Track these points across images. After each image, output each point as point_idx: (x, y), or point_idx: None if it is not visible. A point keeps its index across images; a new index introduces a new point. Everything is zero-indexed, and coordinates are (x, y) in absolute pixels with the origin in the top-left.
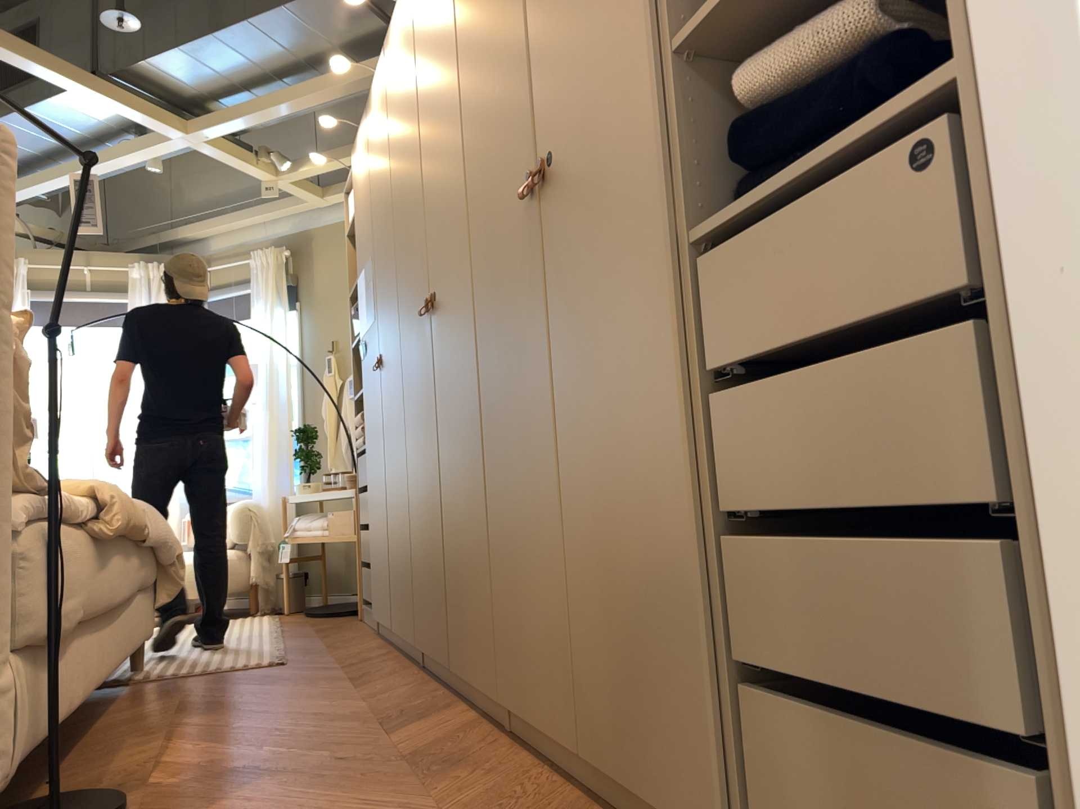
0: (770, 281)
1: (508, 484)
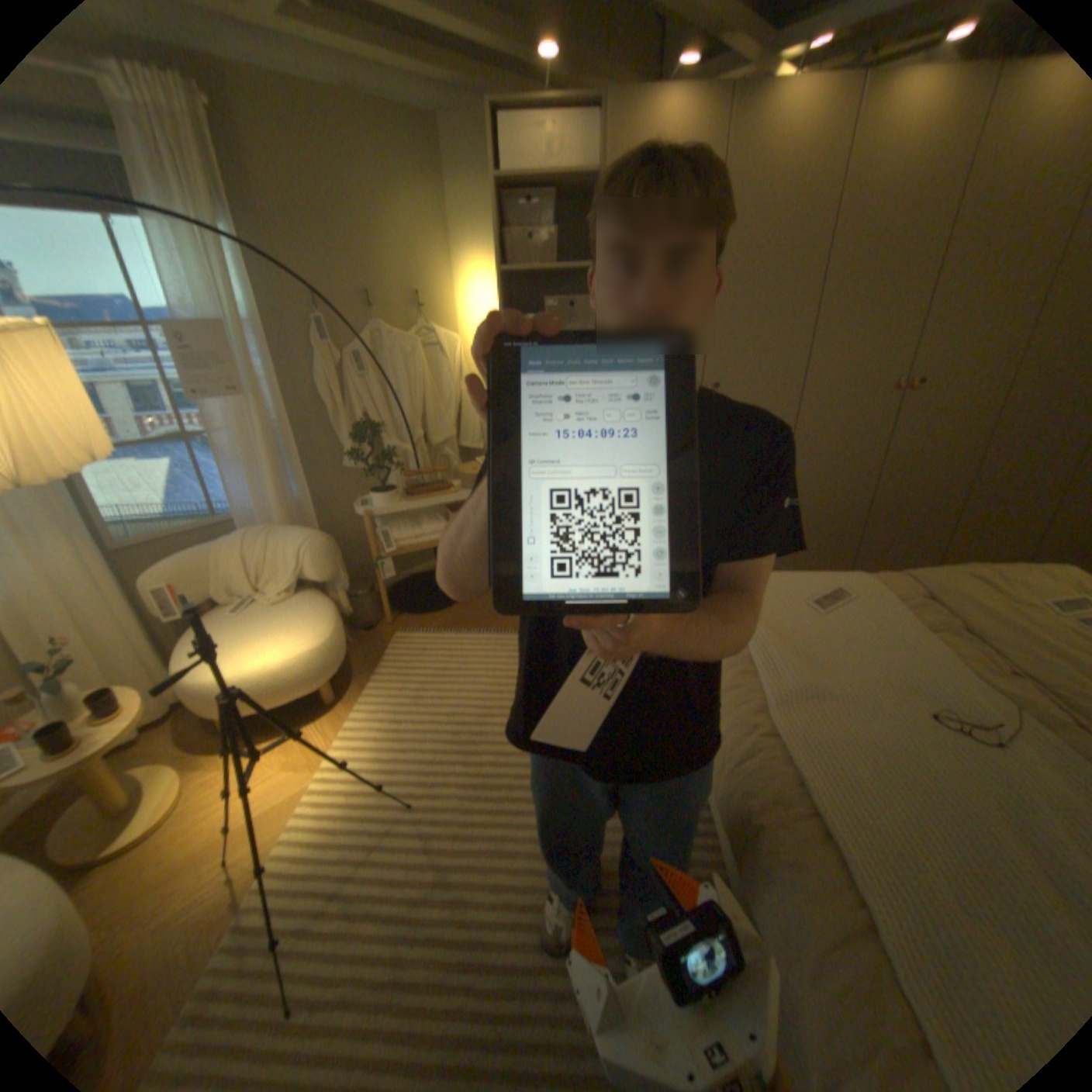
0: None
1: (998, 499)
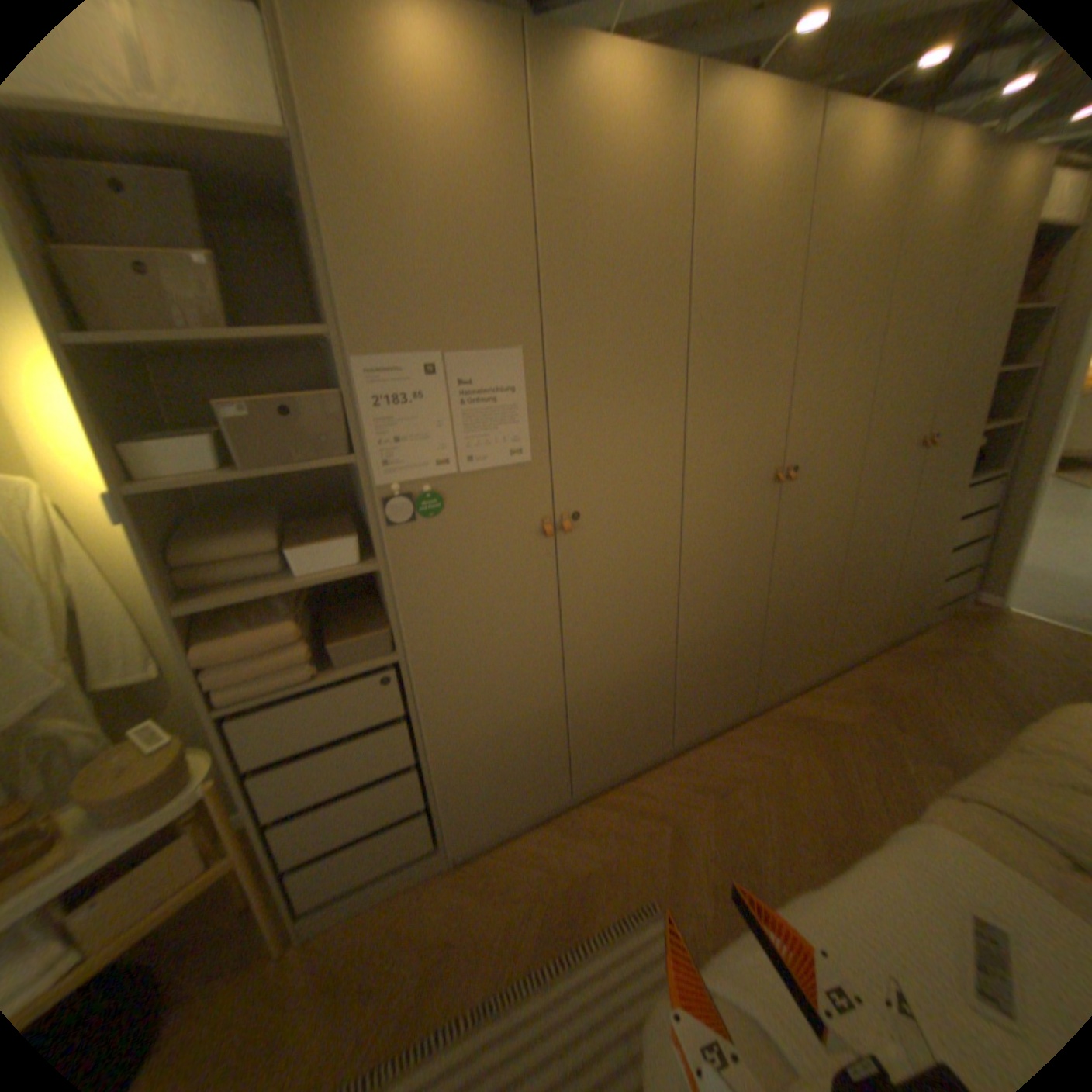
0: (981, 499)
1: (863, 577)
